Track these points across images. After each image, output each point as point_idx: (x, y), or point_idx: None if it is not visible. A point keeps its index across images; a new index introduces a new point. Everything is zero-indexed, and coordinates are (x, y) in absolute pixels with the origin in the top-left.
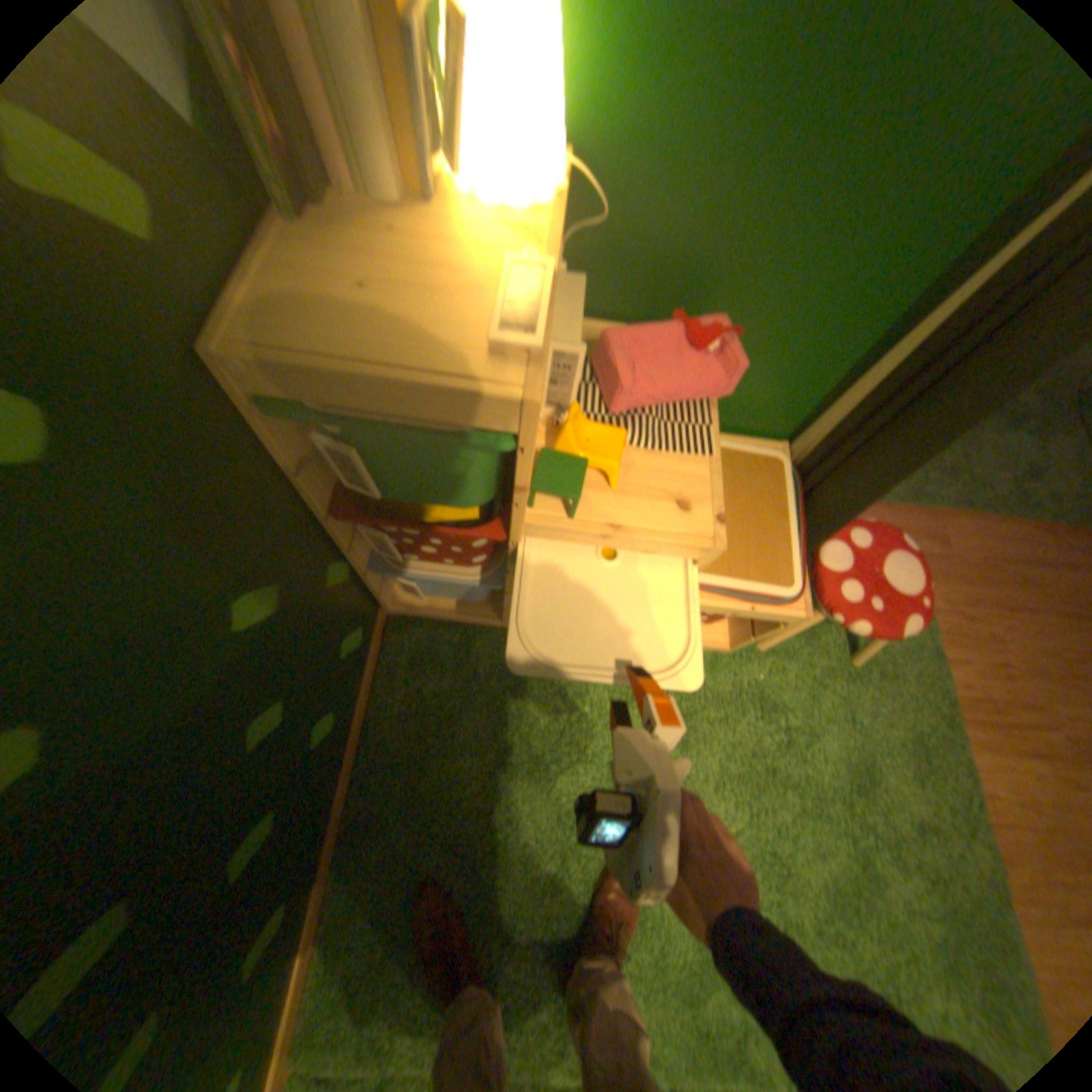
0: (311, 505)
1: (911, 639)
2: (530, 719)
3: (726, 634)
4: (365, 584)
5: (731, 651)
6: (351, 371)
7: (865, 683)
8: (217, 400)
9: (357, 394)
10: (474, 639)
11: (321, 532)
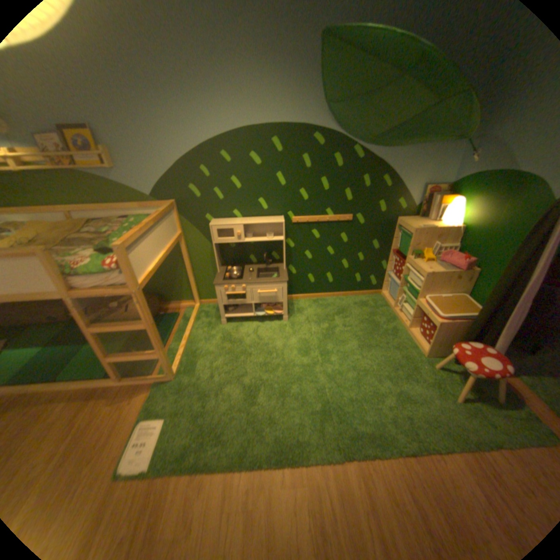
0: (391, 246)
1: (466, 366)
2: (375, 318)
3: (431, 352)
4: (384, 276)
5: (427, 359)
6: (404, 223)
7: (453, 406)
8: (394, 222)
9: (403, 226)
10: (385, 307)
11: (388, 251)
